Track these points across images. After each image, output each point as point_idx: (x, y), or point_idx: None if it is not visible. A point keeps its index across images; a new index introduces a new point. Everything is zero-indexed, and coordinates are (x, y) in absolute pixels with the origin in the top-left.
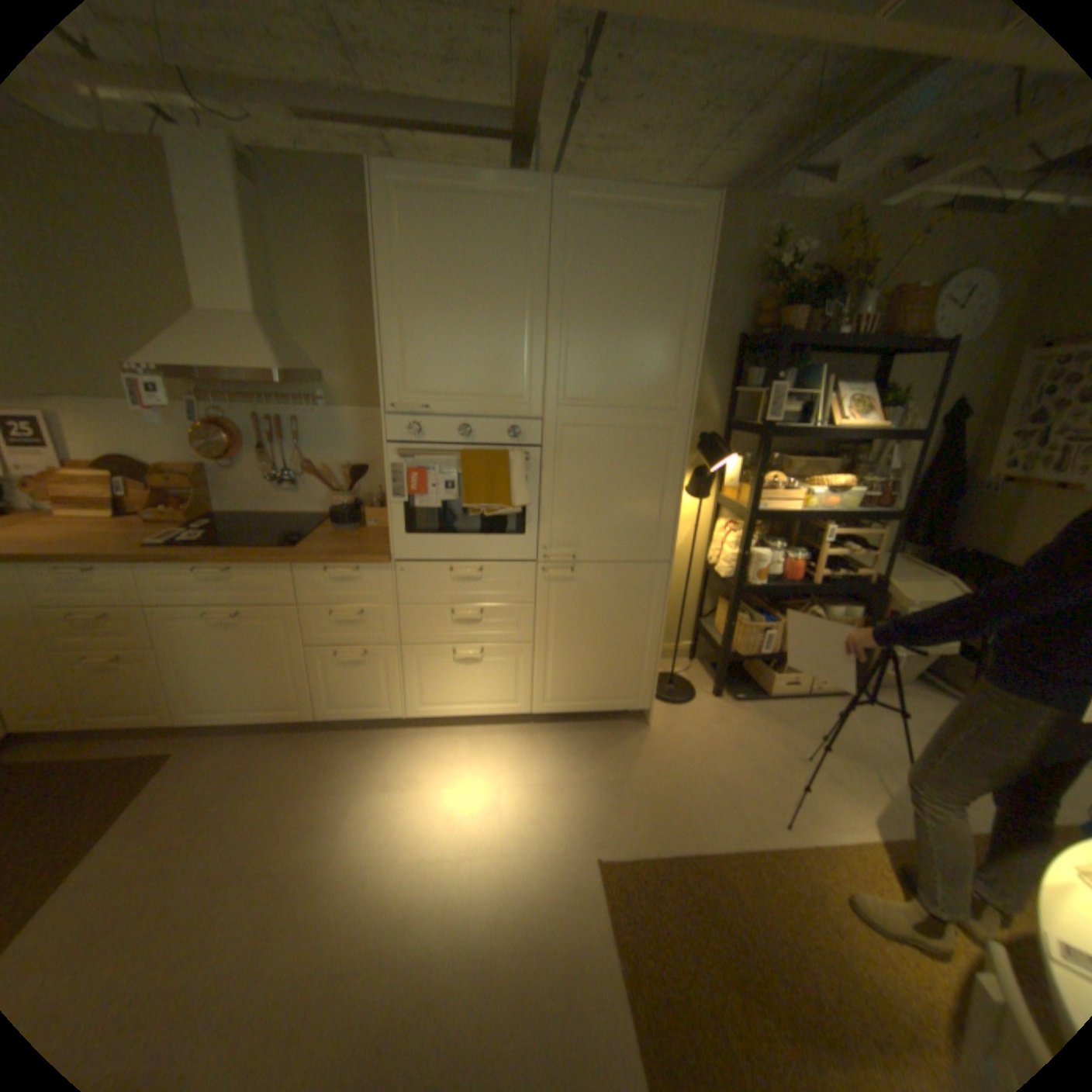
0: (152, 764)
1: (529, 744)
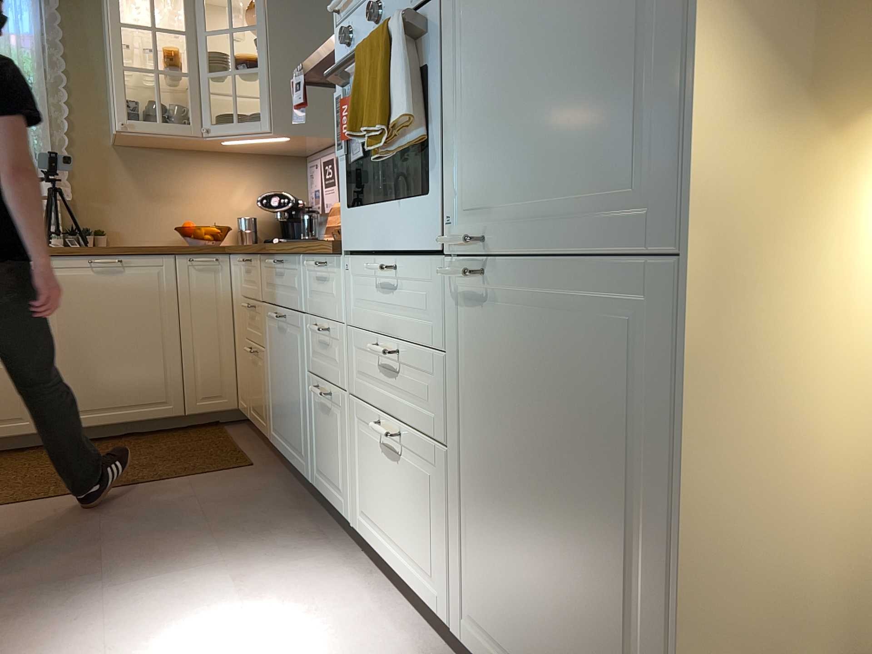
0: (239, 463)
1: None
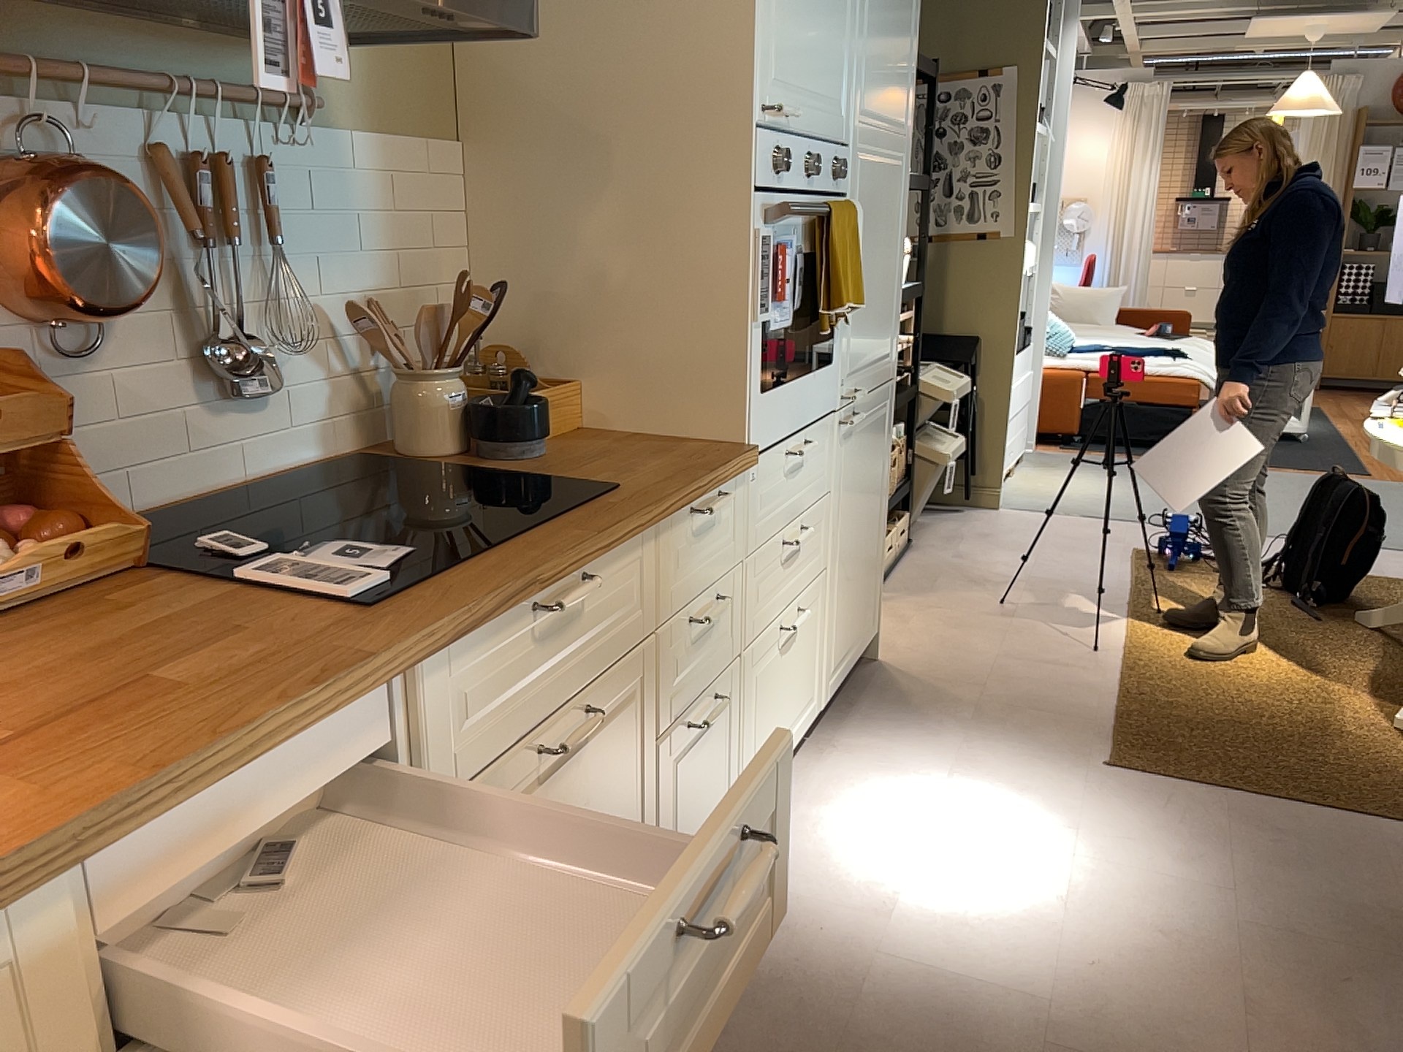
0: None
1: (851, 753)
